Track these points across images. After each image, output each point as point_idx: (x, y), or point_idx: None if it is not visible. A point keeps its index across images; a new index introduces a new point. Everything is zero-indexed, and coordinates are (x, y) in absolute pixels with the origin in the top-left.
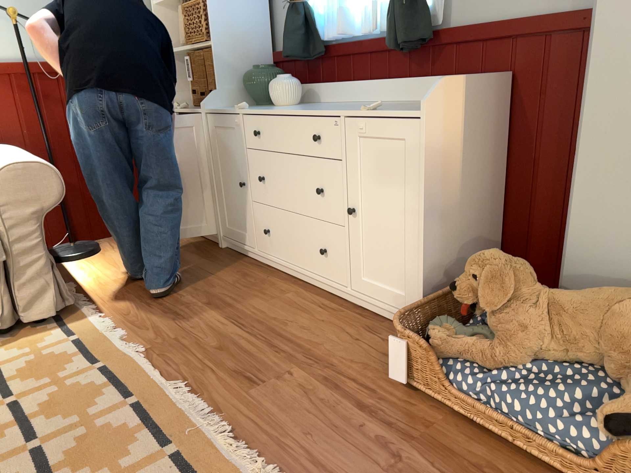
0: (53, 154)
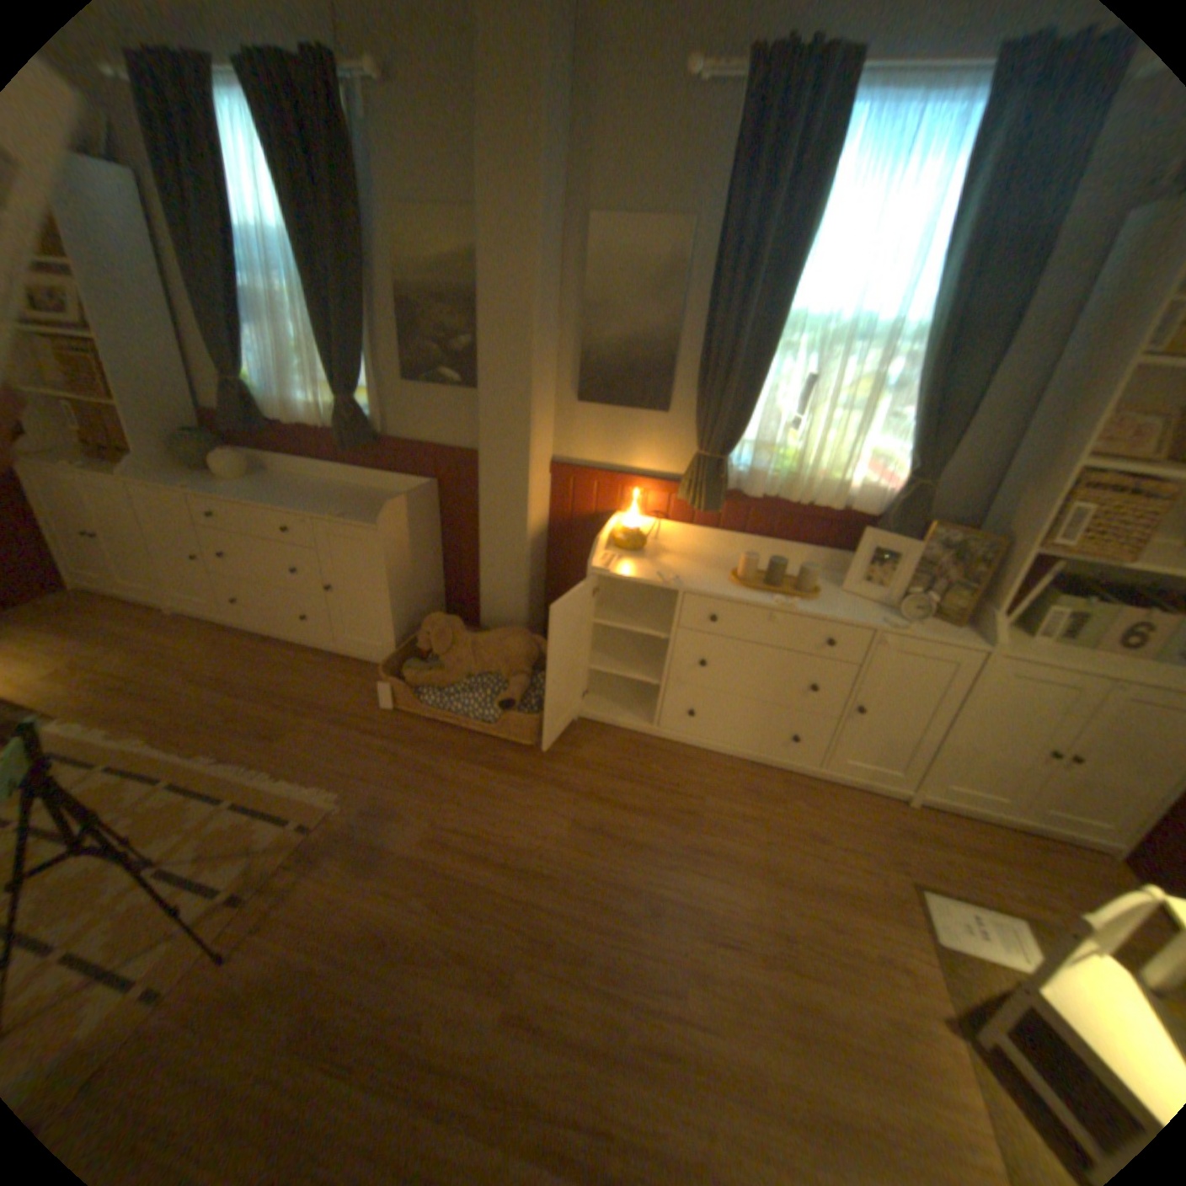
0: None
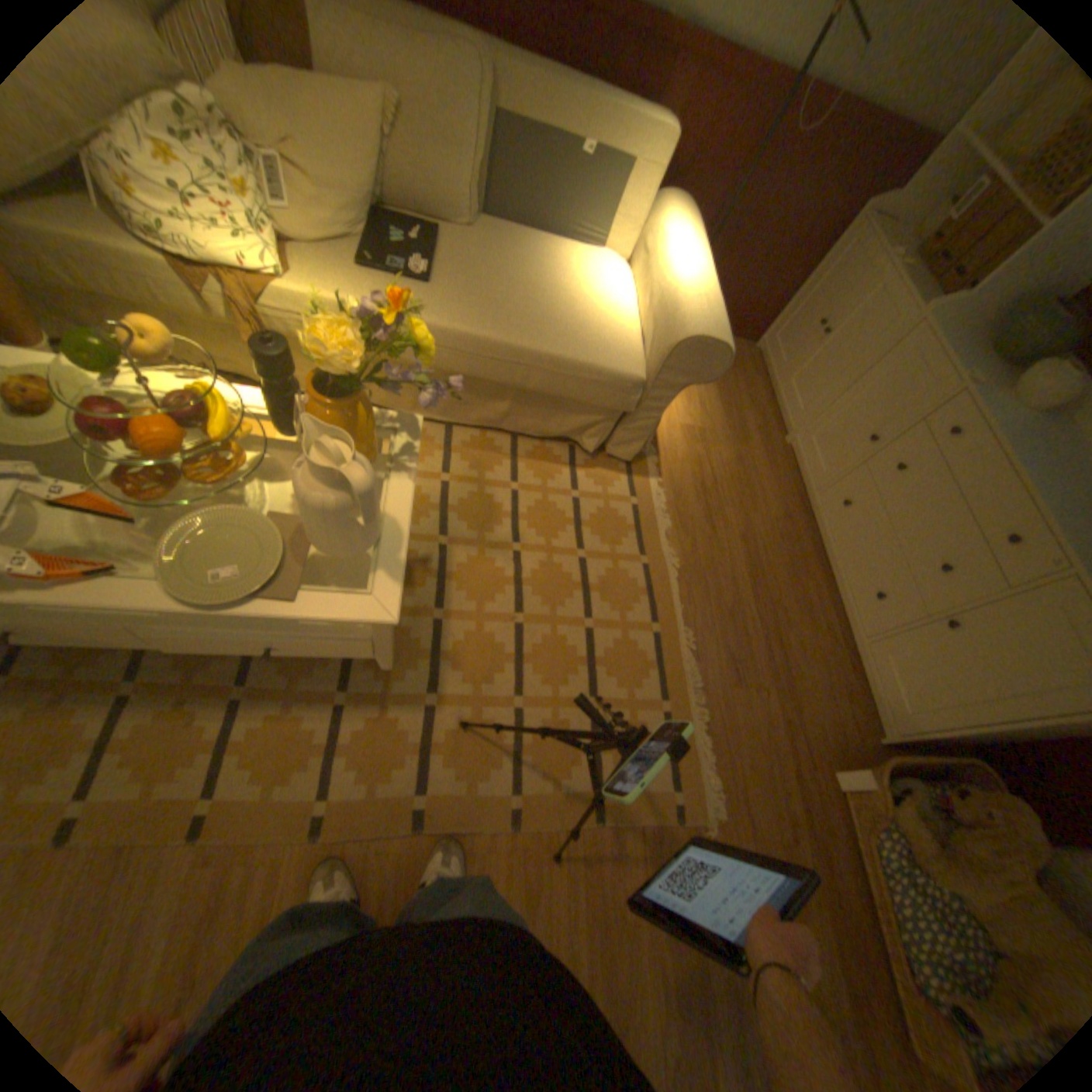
0: (718, 215)
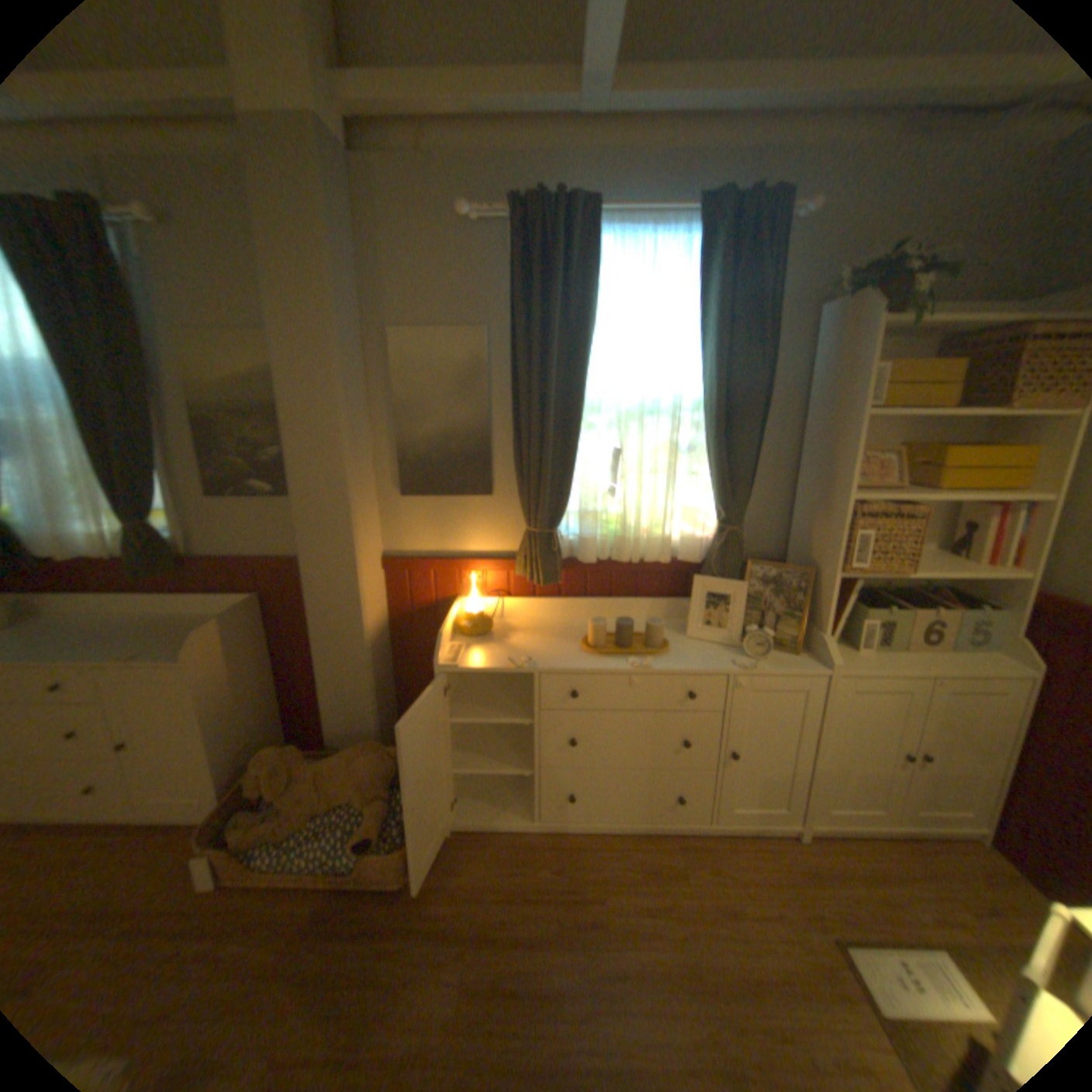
0: None
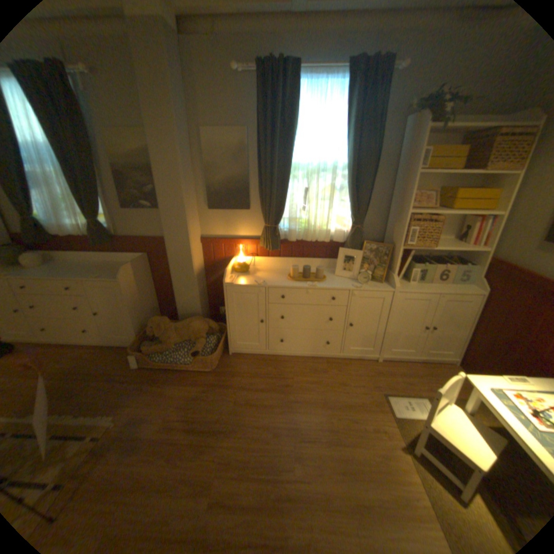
0: None
